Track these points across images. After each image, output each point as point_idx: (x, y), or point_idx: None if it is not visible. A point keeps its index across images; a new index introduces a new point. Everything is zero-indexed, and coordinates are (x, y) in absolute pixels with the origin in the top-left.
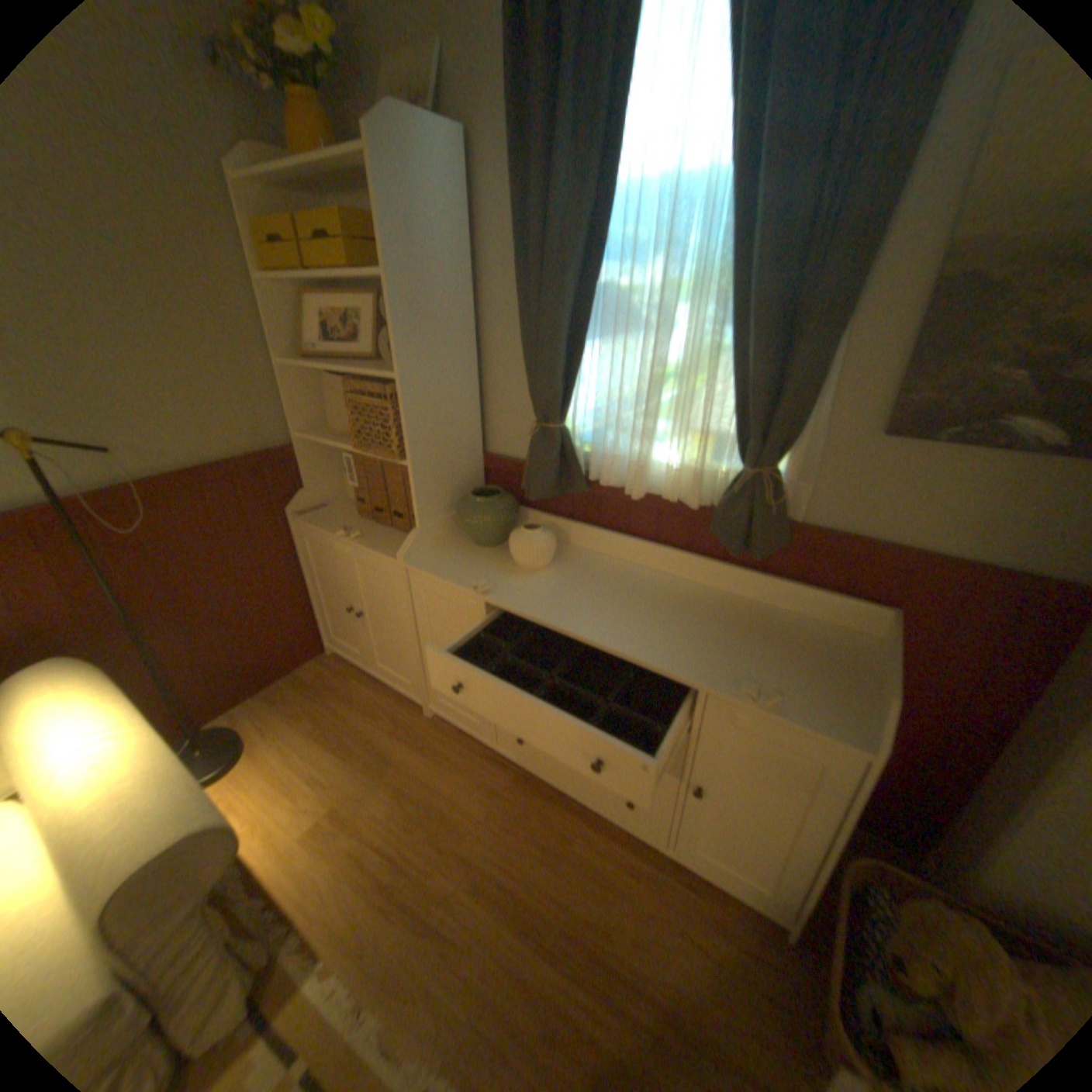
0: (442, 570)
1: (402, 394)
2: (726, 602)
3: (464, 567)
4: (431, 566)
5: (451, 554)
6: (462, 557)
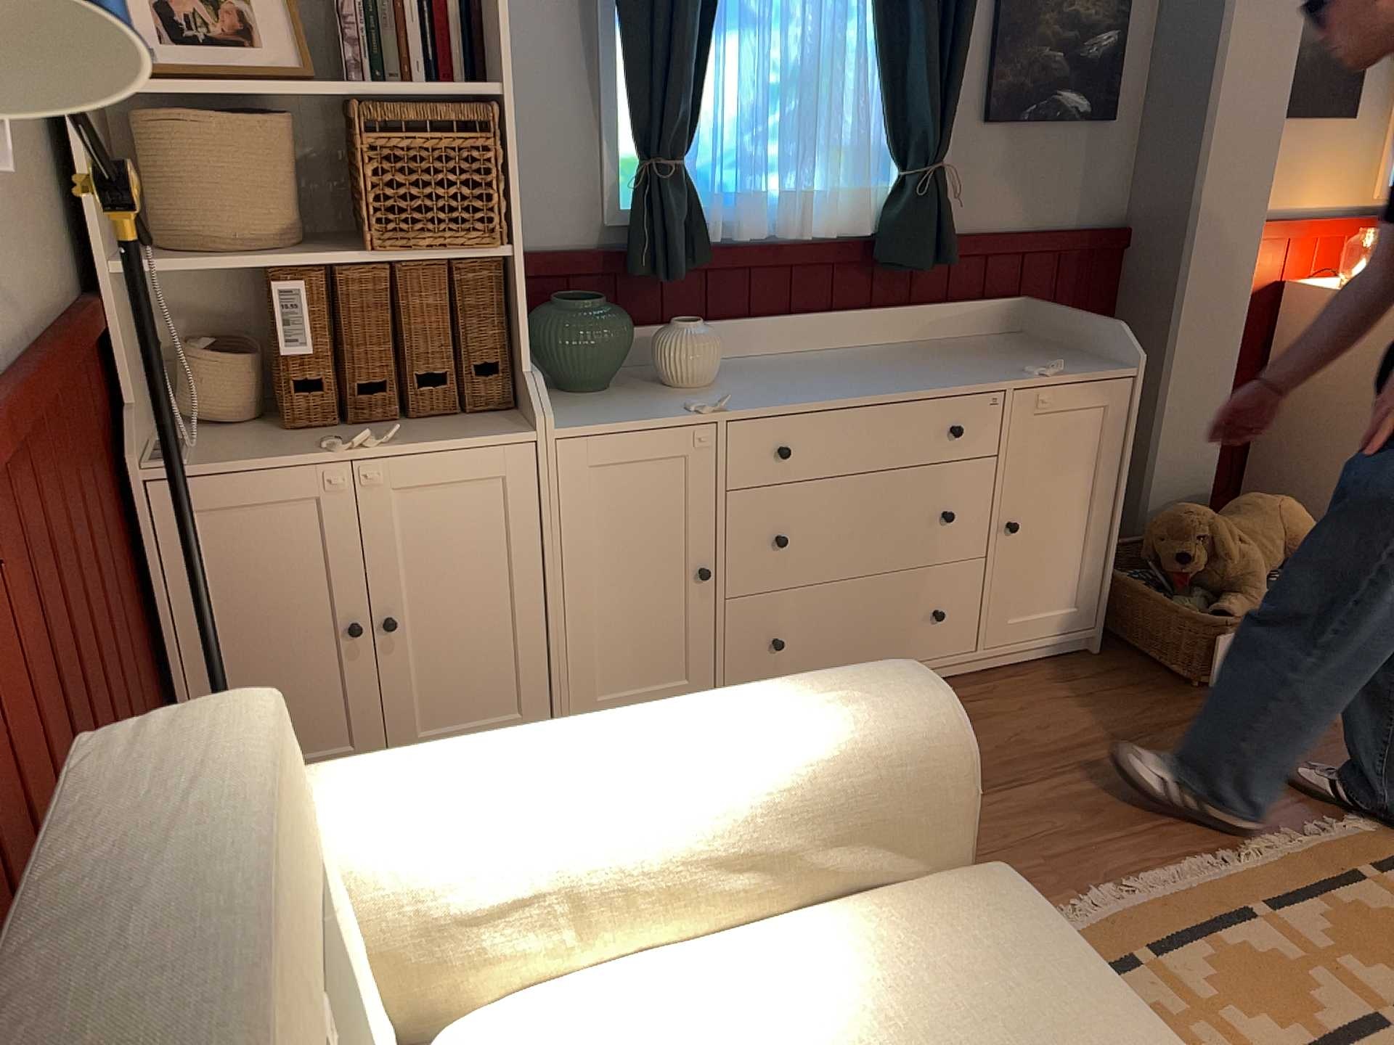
0: (612, 418)
1: (509, 122)
2: (899, 349)
3: (628, 408)
4: (588, 421)
5: (573, 408)
6: (597, 405)
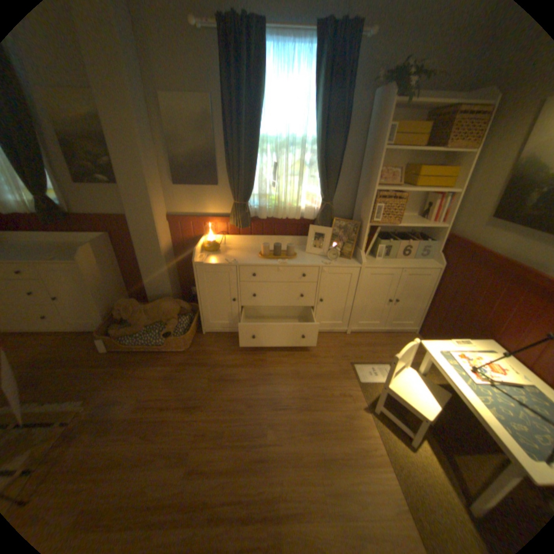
0: None
1: None
2: (60, 244)
3: None
4: None
5: None
6: None
